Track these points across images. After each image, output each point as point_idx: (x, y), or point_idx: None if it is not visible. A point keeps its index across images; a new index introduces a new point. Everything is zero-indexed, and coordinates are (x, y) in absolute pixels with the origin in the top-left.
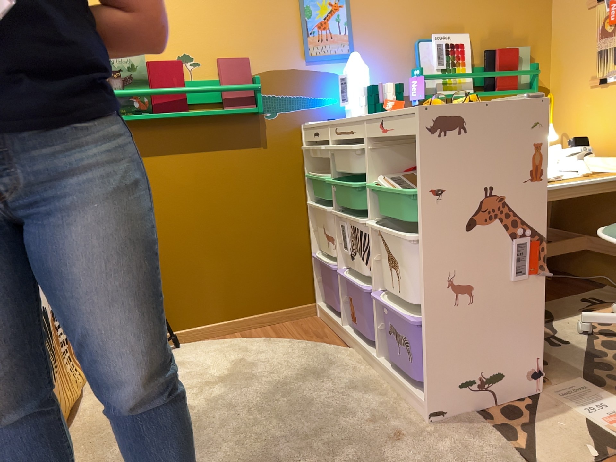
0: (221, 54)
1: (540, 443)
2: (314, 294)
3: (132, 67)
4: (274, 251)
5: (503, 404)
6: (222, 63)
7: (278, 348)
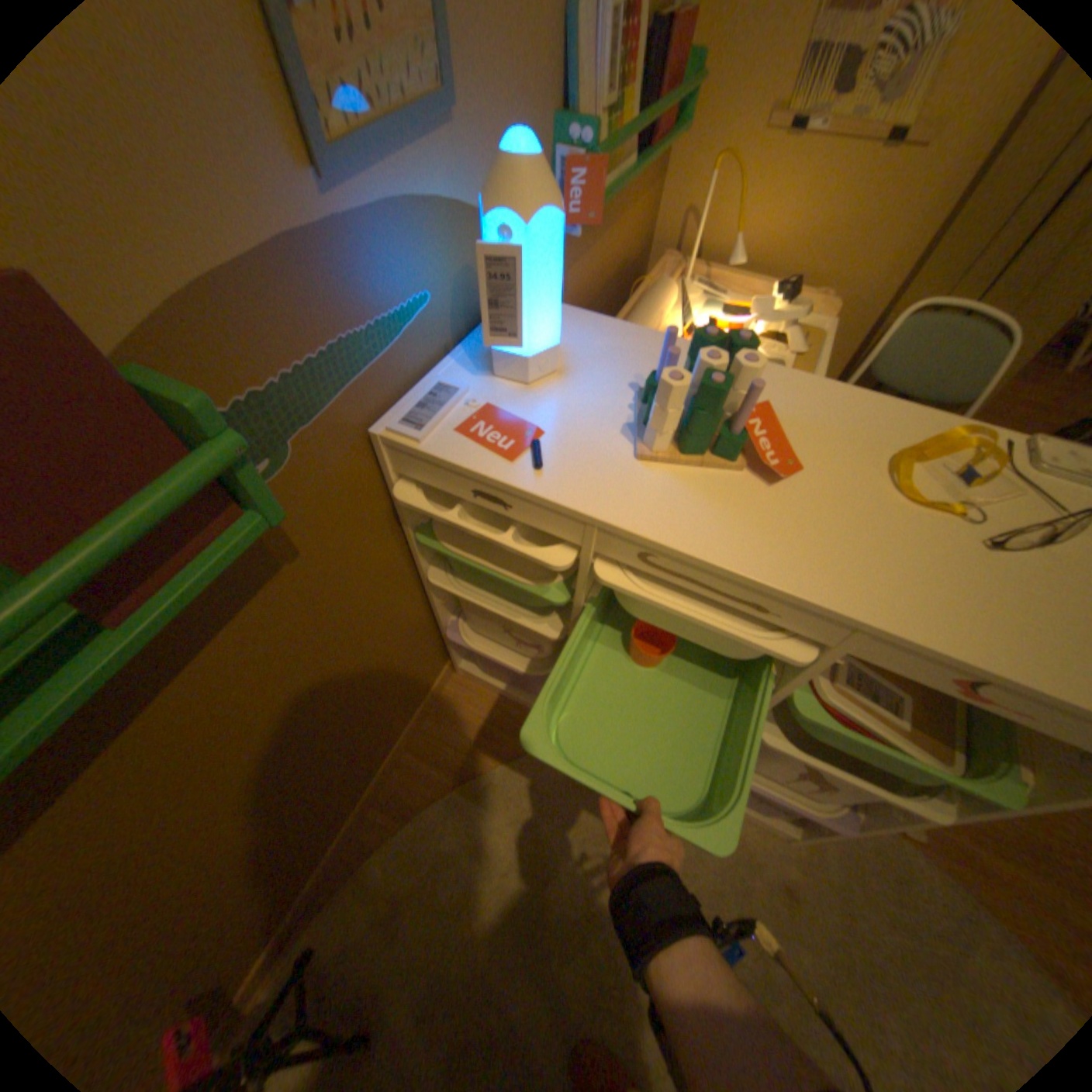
0: None
1: None
2: (447, 655)
3: None
4: (385, 682)
5: None
6: None
7: (493, 814)
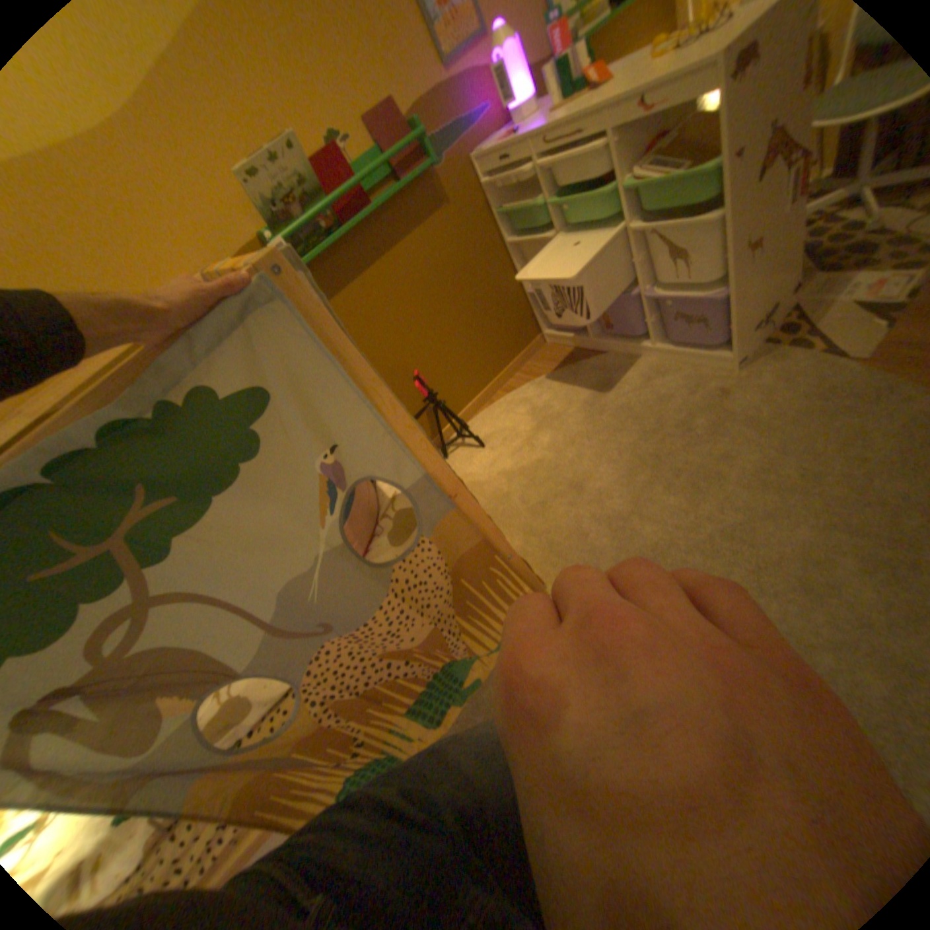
0: (359, 104)
1: (834, 334)
2: (537, 325)
3: (298, 177)
4: (496, 306)
5: (780, 322)
6: (367, 117)
7: (551, 383)
